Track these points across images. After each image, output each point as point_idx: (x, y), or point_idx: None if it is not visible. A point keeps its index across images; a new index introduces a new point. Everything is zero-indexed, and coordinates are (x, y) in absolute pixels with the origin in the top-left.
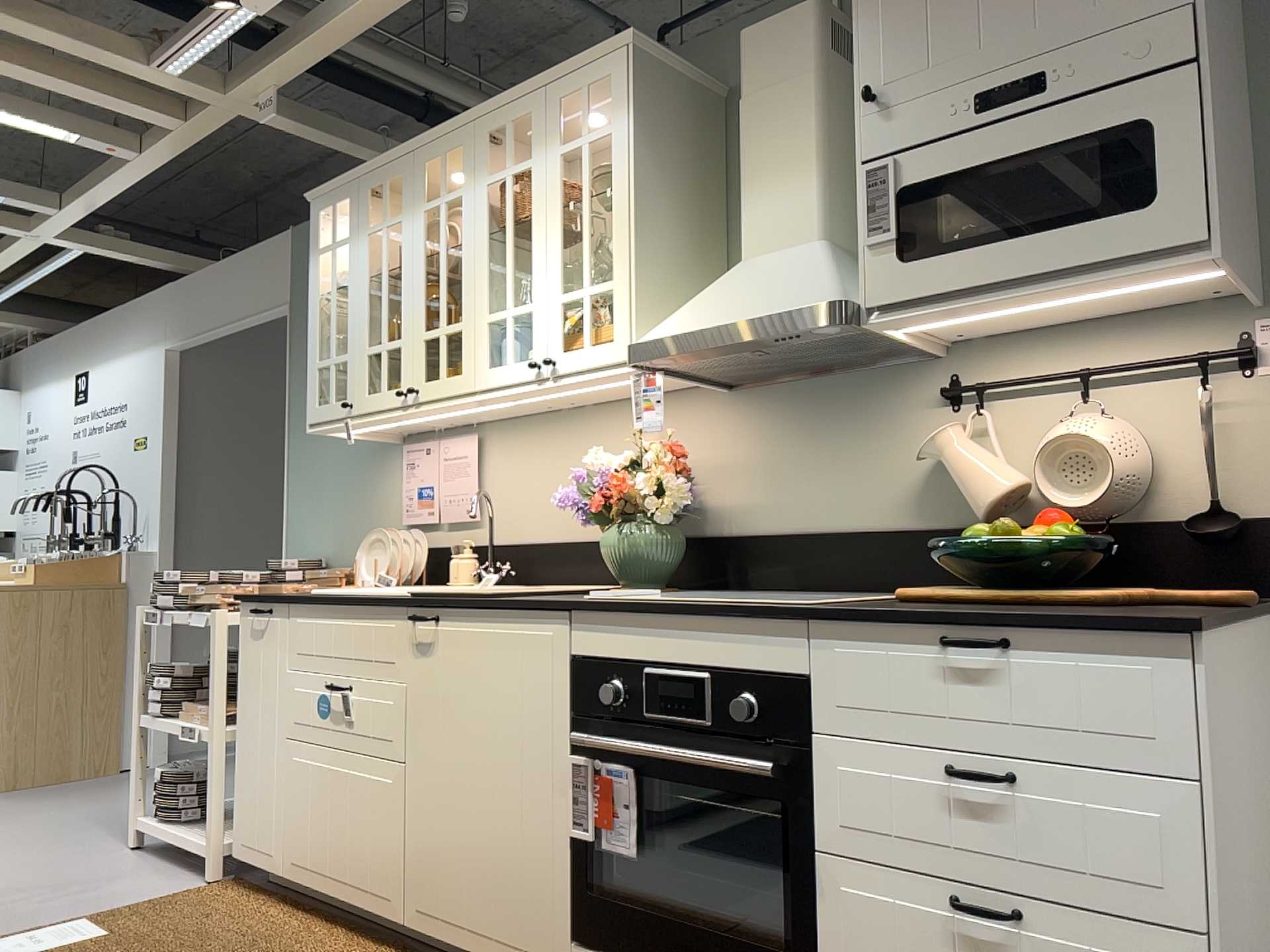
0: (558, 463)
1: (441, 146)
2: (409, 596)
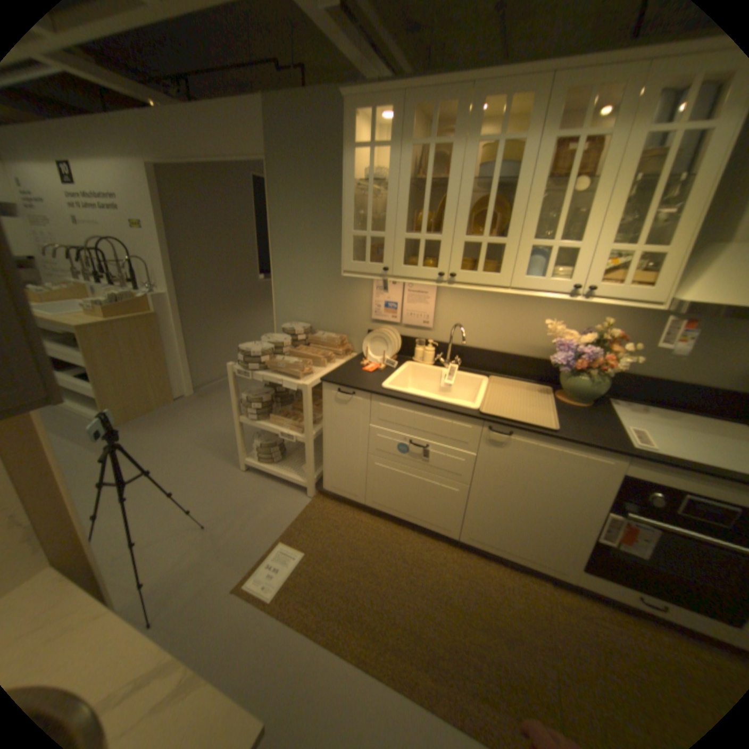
0: (497, 310)
1: (508, 85)
2: (478, 412)
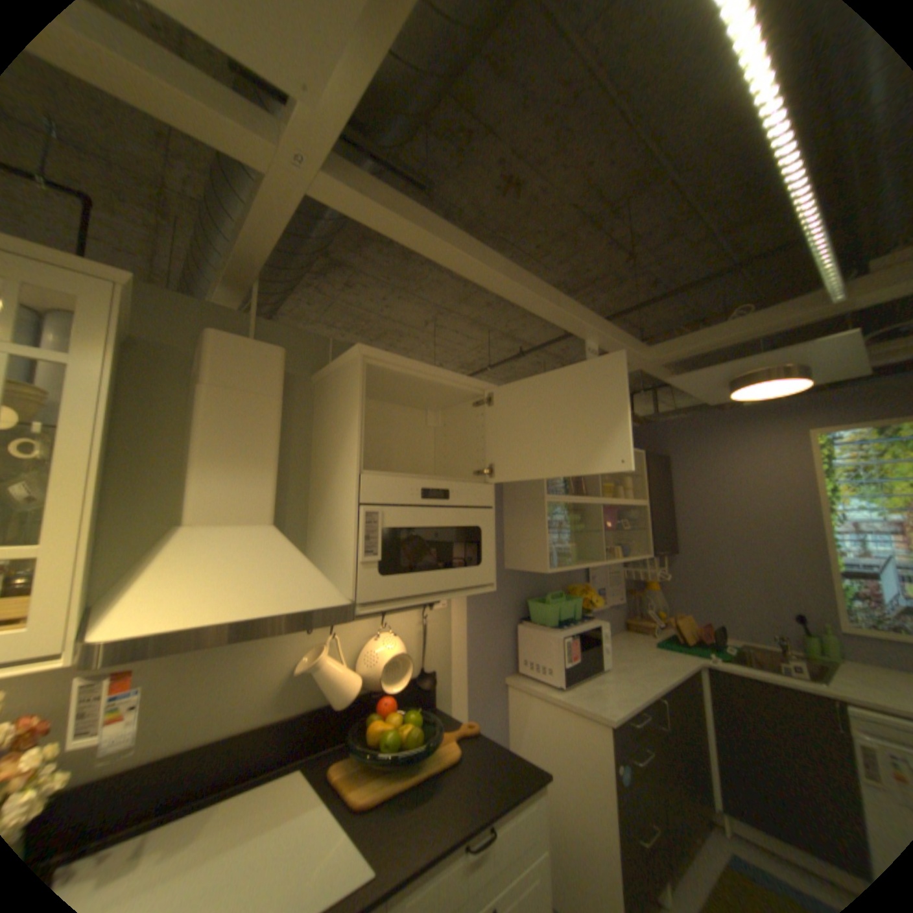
0: None
1: None
2: None
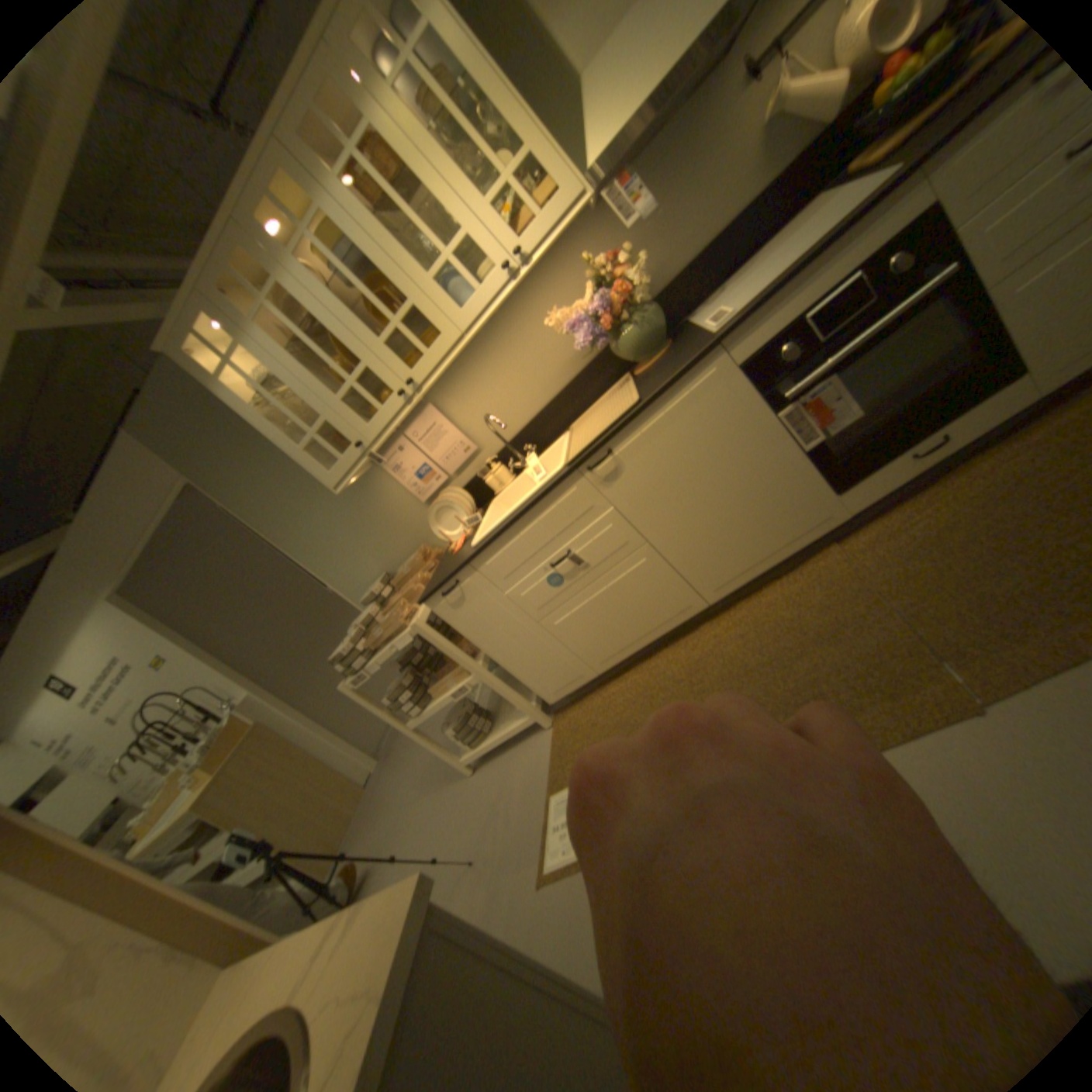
0: (507, 364)
1: (256, 187)
2: (566, 466)
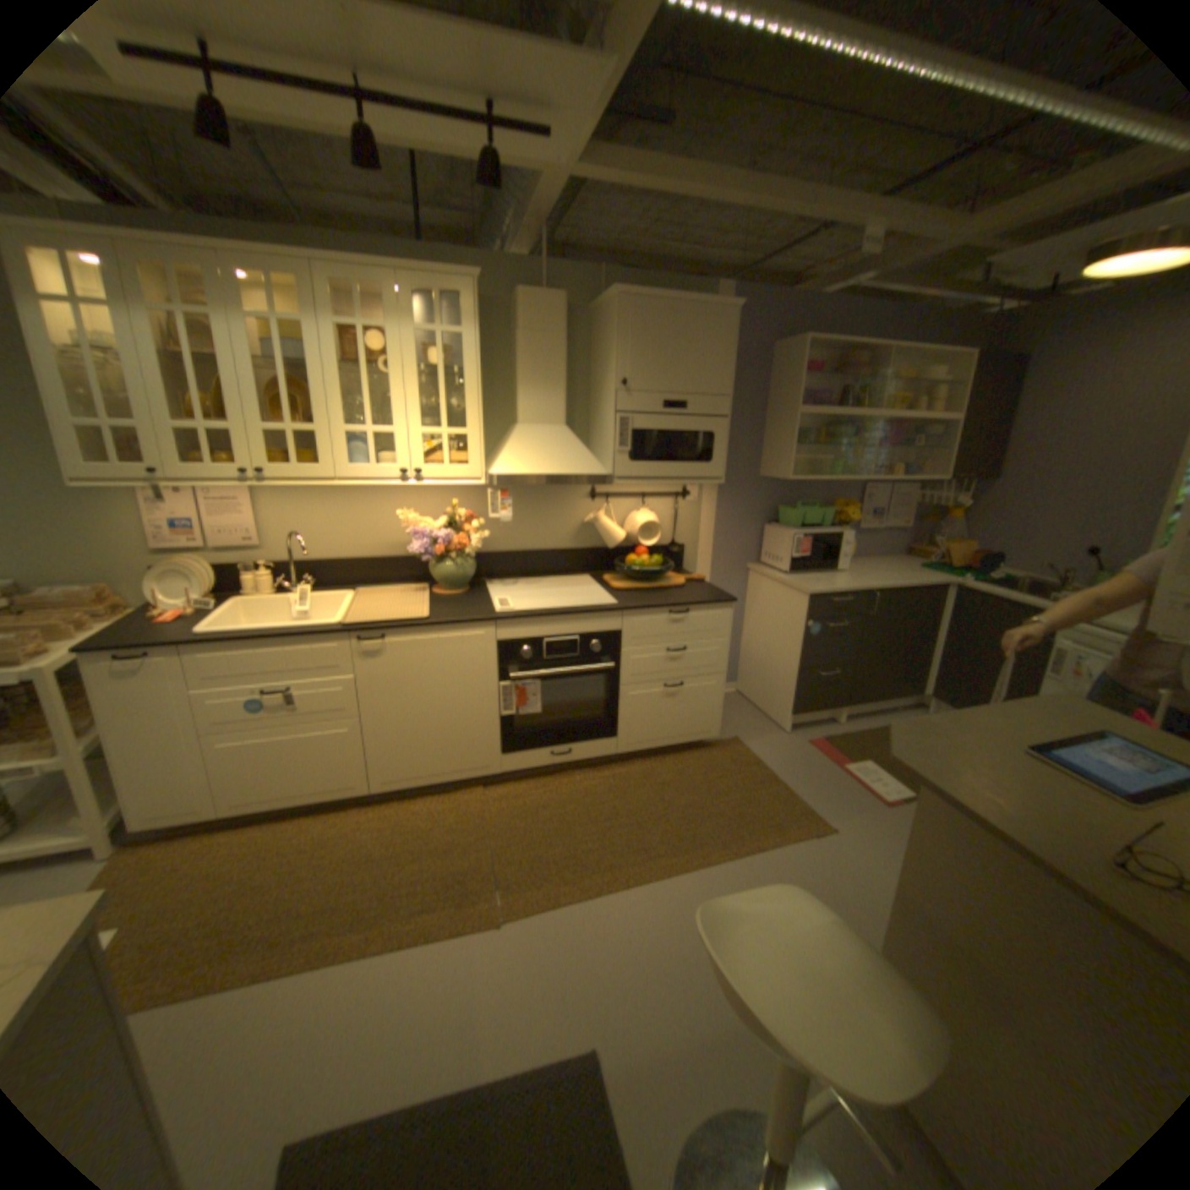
0: (342, 509)
1: (262, 263)
2: (341, 624)
